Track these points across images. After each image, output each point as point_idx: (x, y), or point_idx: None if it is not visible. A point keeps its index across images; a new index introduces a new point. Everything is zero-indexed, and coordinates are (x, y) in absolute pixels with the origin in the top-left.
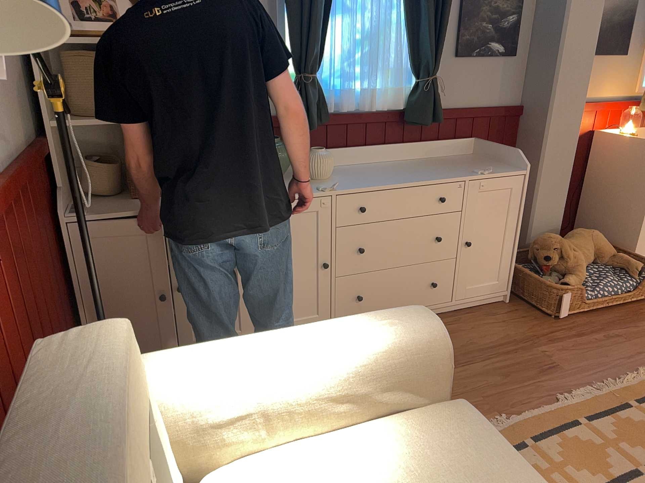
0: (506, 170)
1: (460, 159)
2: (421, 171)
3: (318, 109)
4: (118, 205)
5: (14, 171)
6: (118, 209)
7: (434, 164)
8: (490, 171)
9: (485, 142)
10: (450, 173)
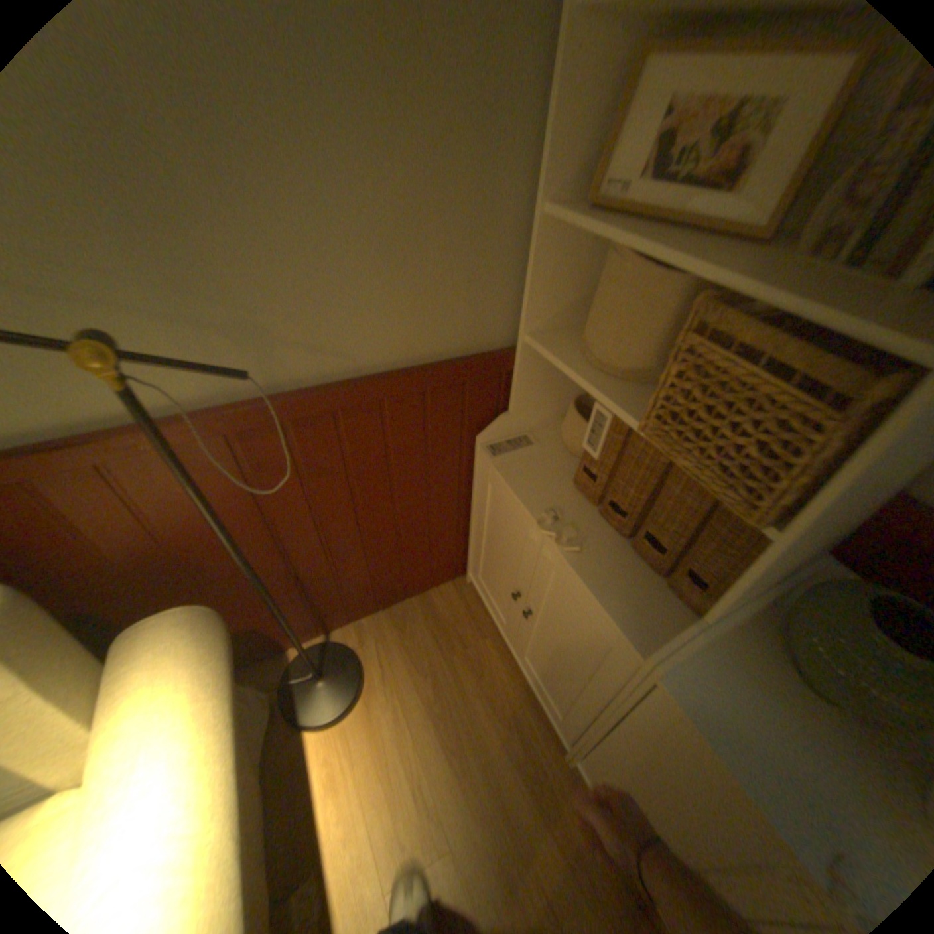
0: None
1: None
2: None
3: None
4: (548, 476)
5: (304, 396)
6: (533, 482)
7: None
8: None
9: None
10: None
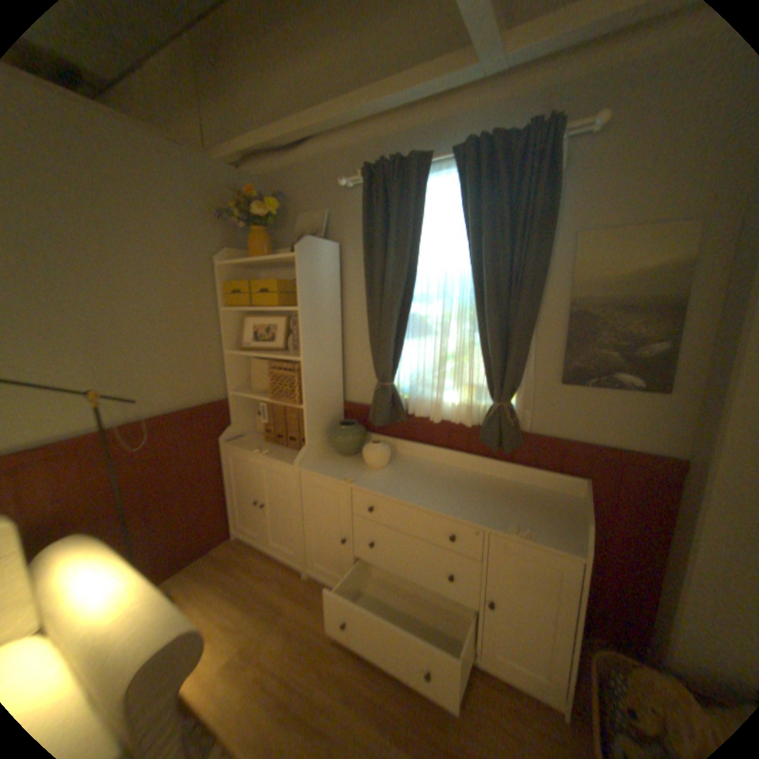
0: (561, 544)
1: (548, 500)
2: (463, 496)
3: (391, 410)
4: (252, 443)
5: (140, 422)
6: (246, 445)
7: (500, 494)
8: (531, 535)
9: (591, 493)
10: (481, 514)
